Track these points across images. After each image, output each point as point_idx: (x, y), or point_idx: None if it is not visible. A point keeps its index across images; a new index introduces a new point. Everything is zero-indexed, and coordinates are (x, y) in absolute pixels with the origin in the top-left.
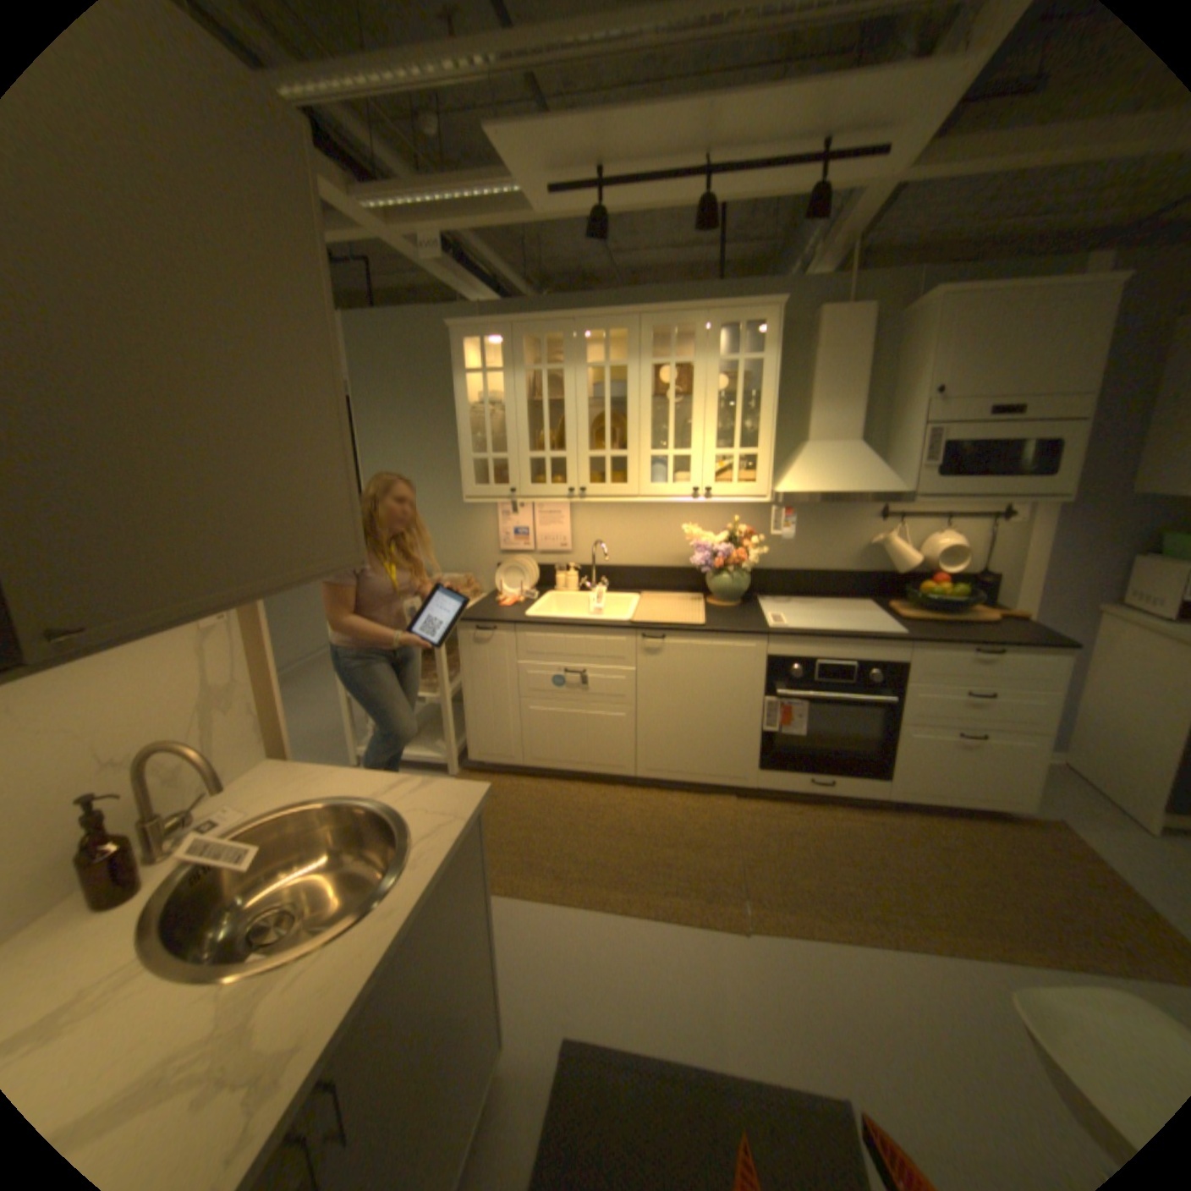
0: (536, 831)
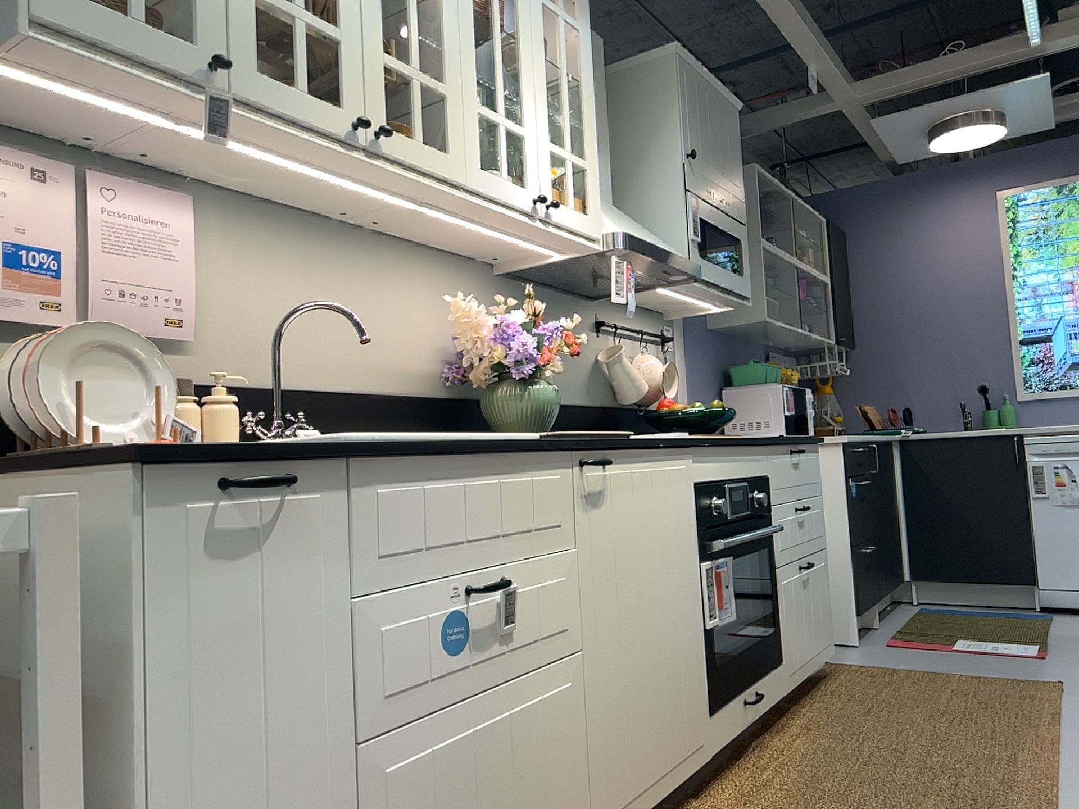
0: None
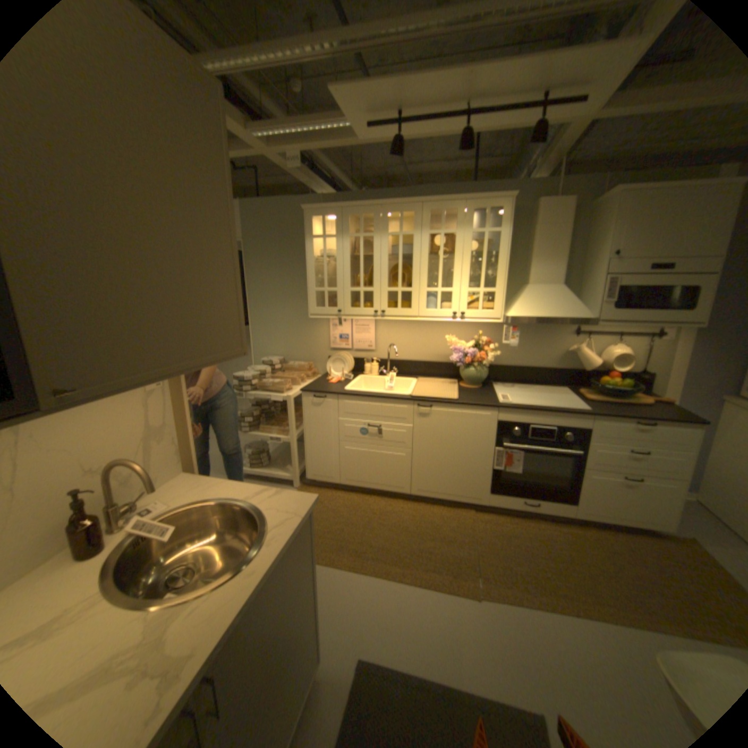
0: (346, 525)
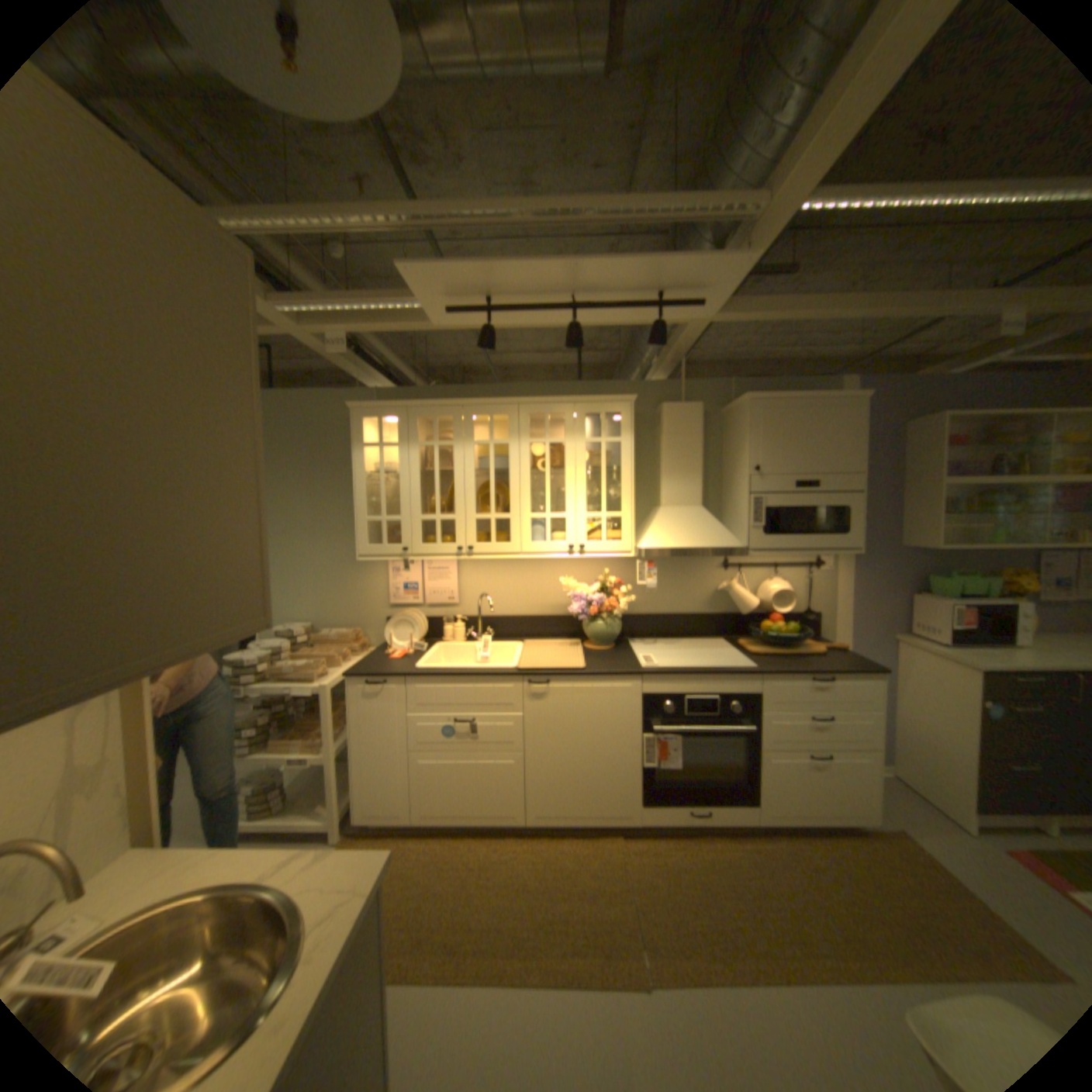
0: (425, 899)
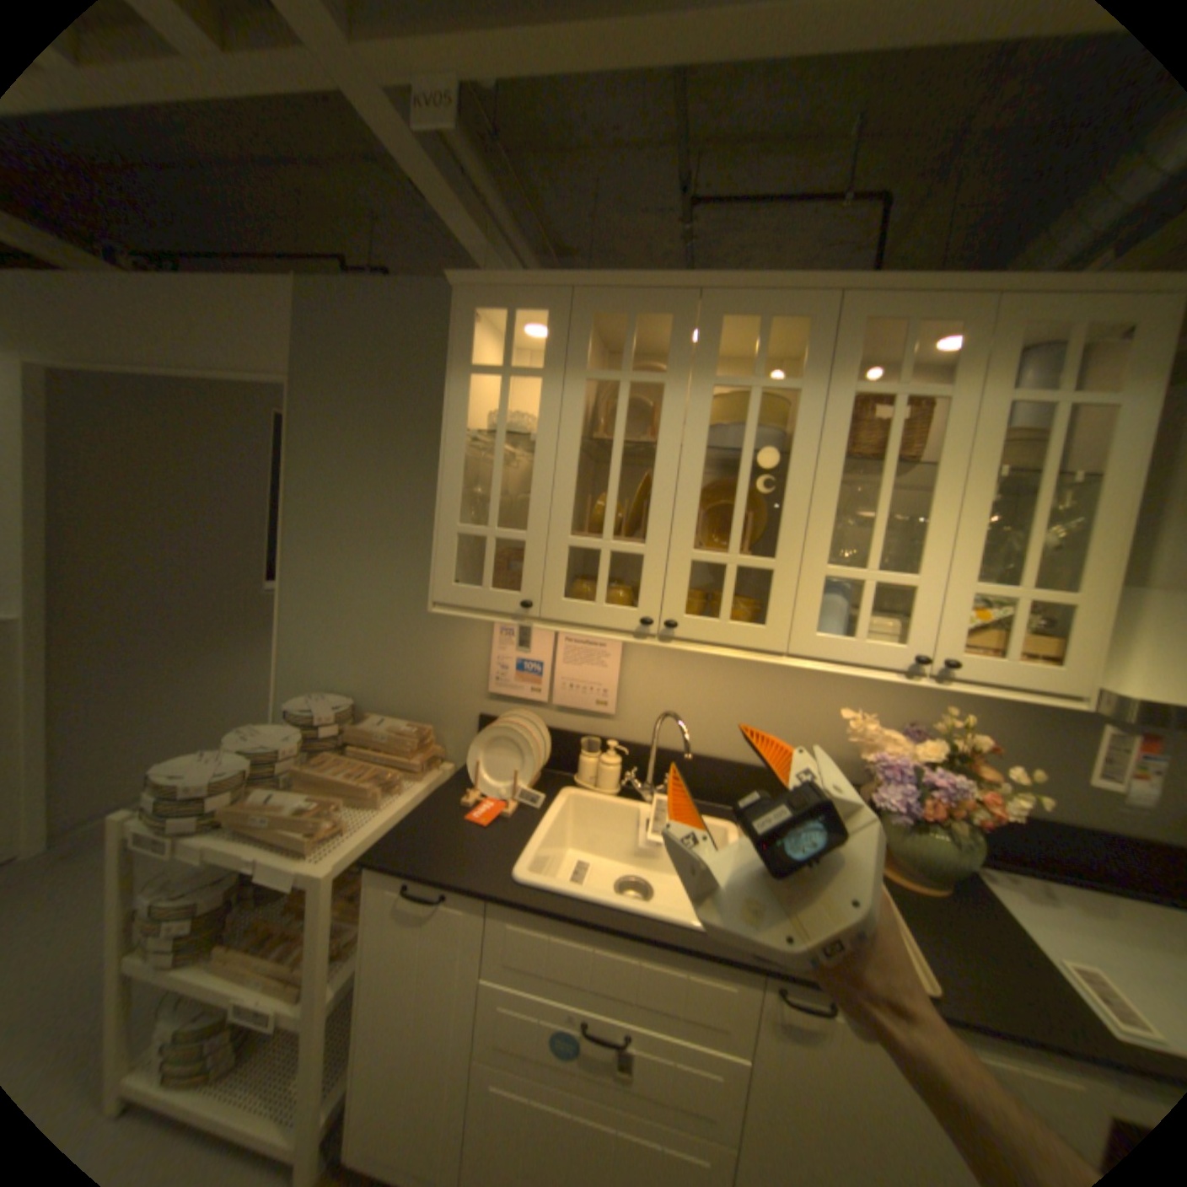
0: None
